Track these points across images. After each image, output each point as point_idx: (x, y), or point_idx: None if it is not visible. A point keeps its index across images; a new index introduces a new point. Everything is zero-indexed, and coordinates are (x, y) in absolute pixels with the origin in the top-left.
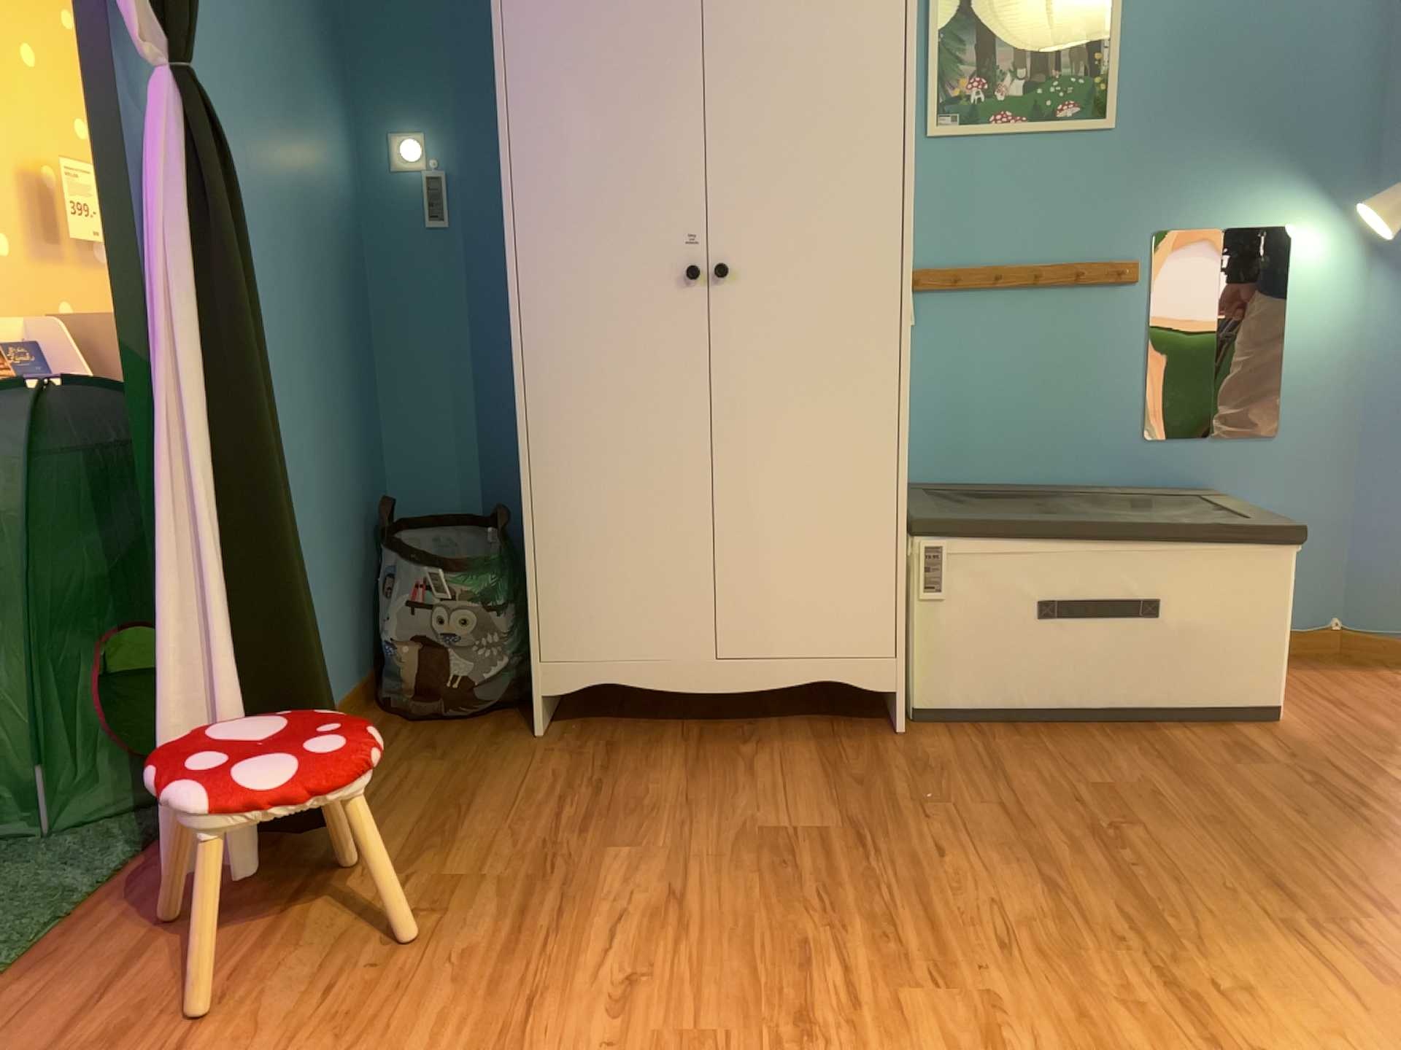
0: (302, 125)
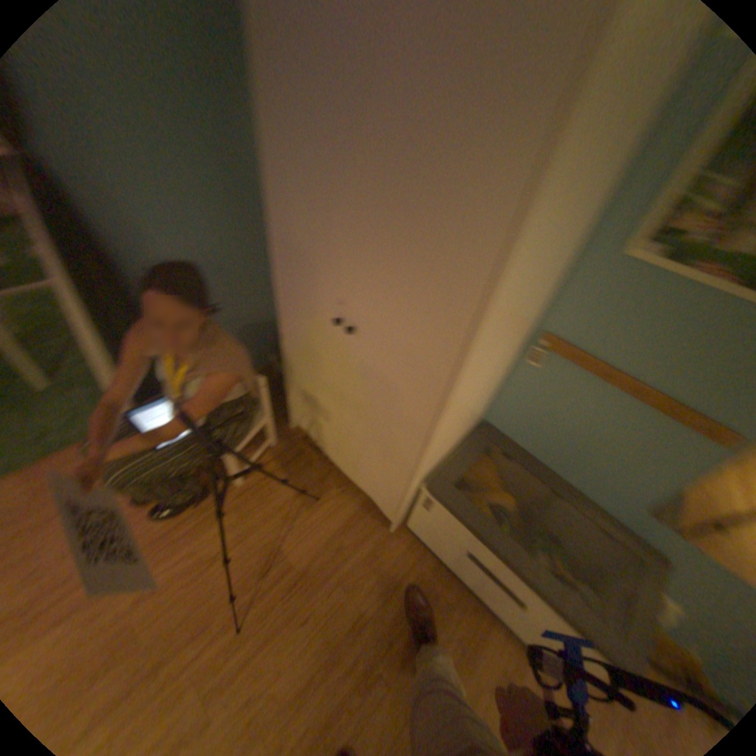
0: (233, 127)
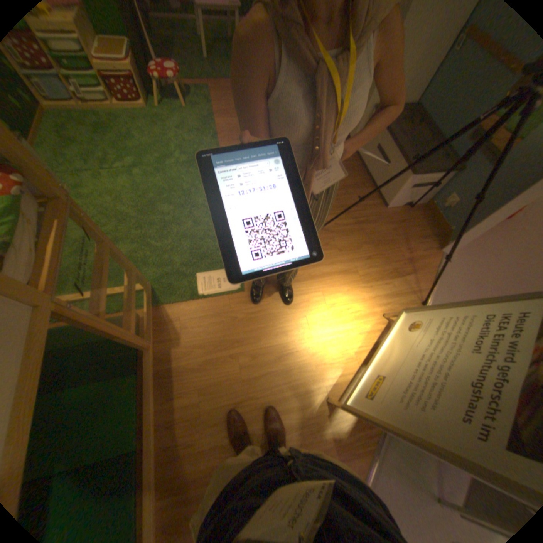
0: None
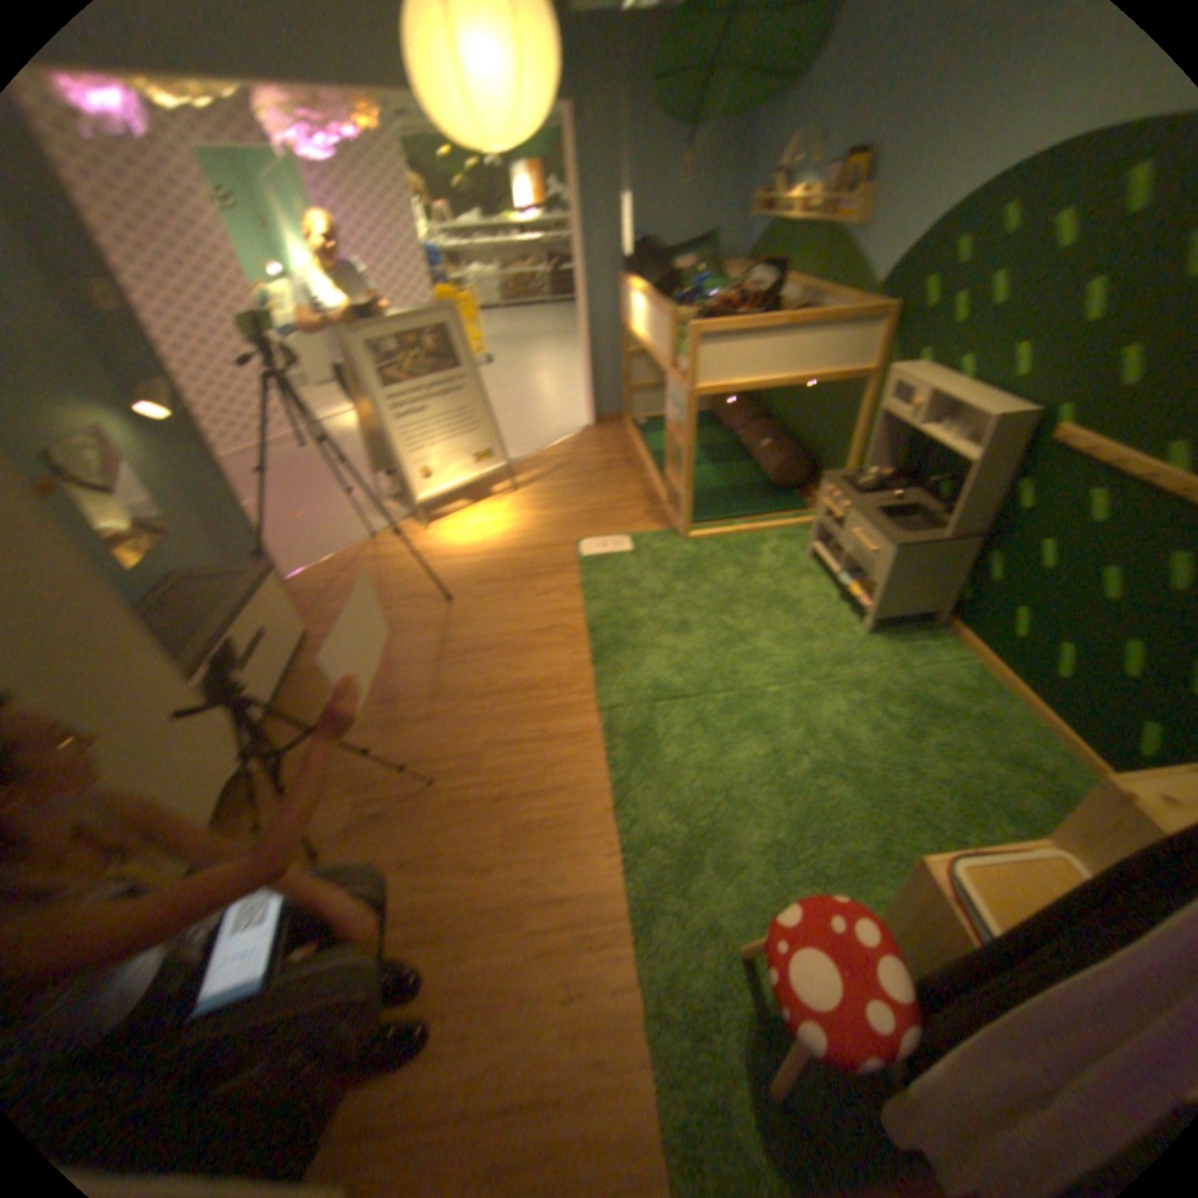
0: None
